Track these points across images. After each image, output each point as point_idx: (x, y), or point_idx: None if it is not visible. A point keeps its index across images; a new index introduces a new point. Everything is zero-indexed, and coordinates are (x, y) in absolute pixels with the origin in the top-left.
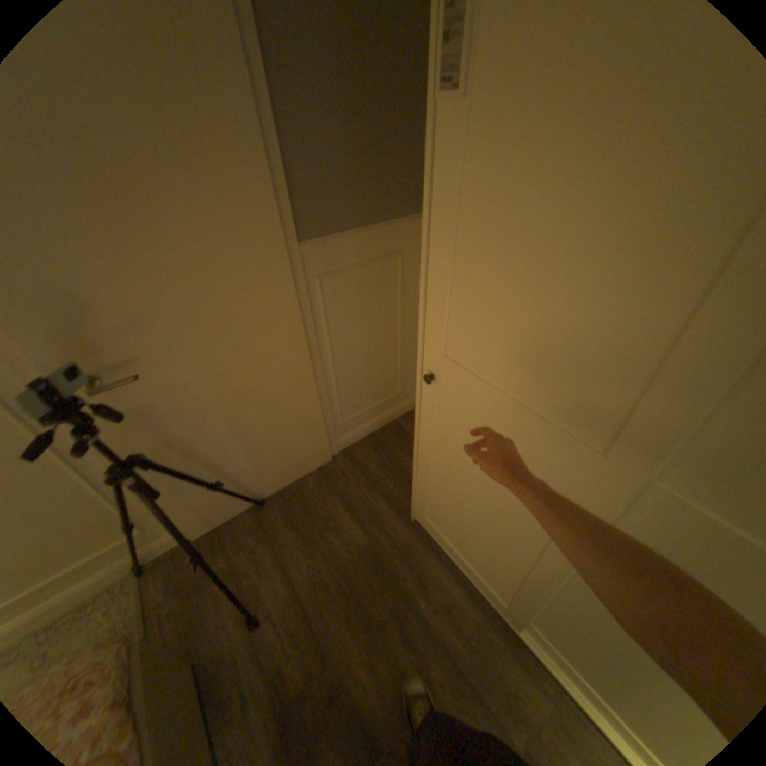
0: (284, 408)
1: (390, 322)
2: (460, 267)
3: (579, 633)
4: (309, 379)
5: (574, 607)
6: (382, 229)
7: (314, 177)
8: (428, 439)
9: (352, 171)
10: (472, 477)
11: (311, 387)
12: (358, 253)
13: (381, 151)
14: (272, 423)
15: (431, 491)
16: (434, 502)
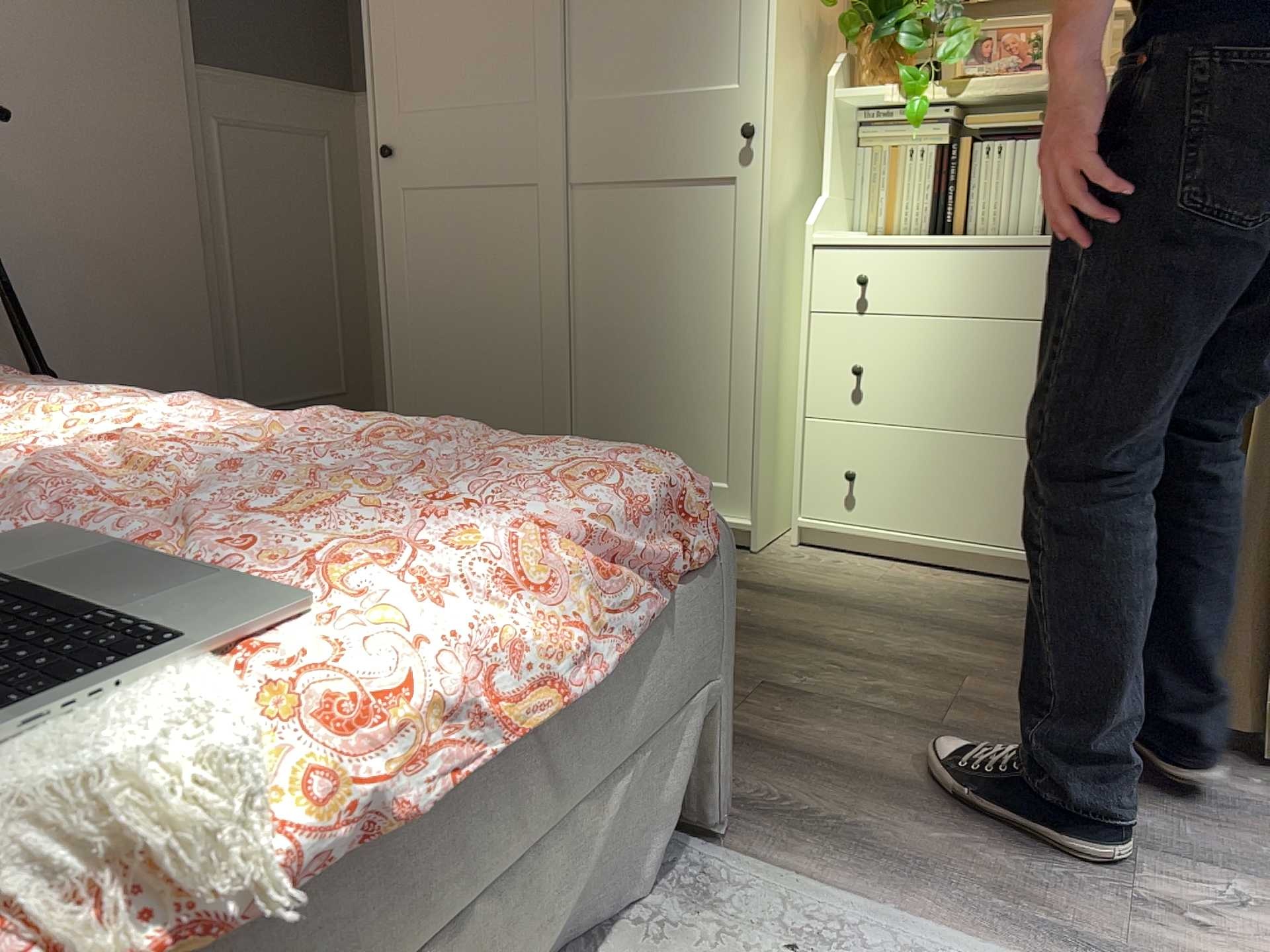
0: (159, 311)
1: (323, 239)
2: (401, 7)
3: (608, 383)
4: (202, 274)
5: (591, 343)
6: (305, 92)
7: (222, 0)
8: (400, 260)
9: (265, 10)
10: (458, 261)
11: (204, 291)
12: (274, 111)
13: (299, 1)
14: (137, 331)
15: (417, 367)
16: (425, 385)
